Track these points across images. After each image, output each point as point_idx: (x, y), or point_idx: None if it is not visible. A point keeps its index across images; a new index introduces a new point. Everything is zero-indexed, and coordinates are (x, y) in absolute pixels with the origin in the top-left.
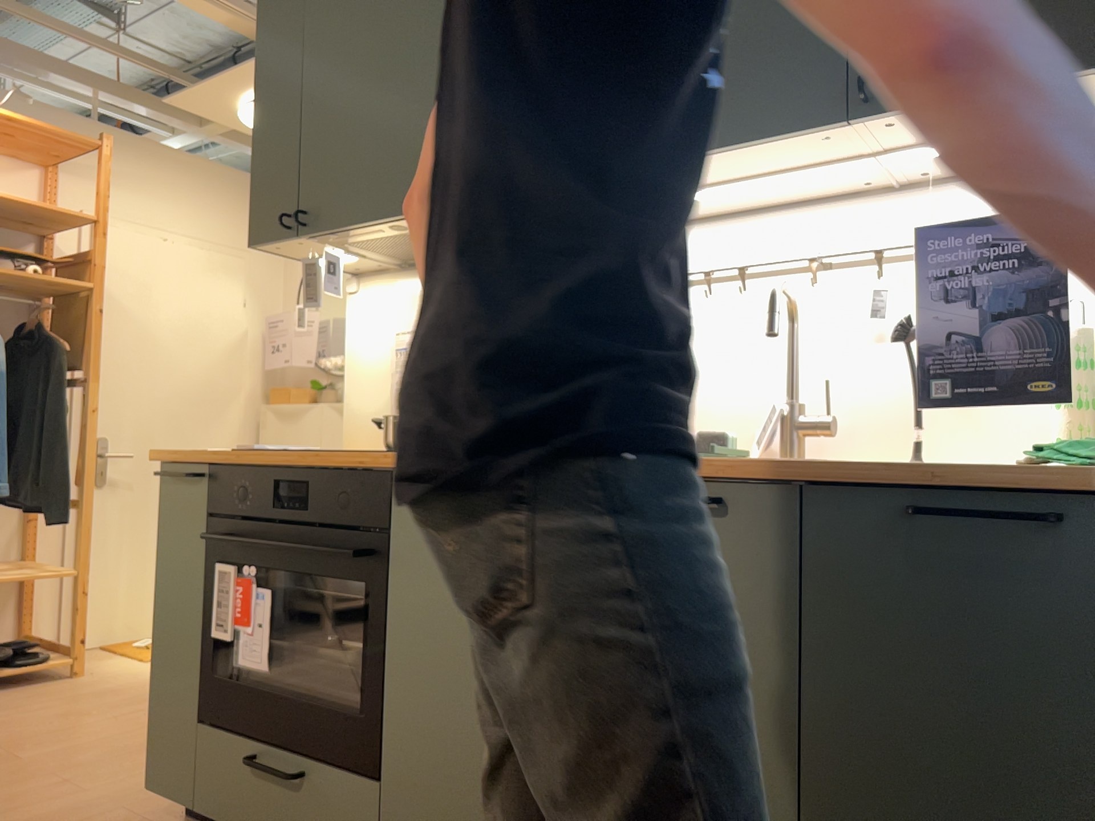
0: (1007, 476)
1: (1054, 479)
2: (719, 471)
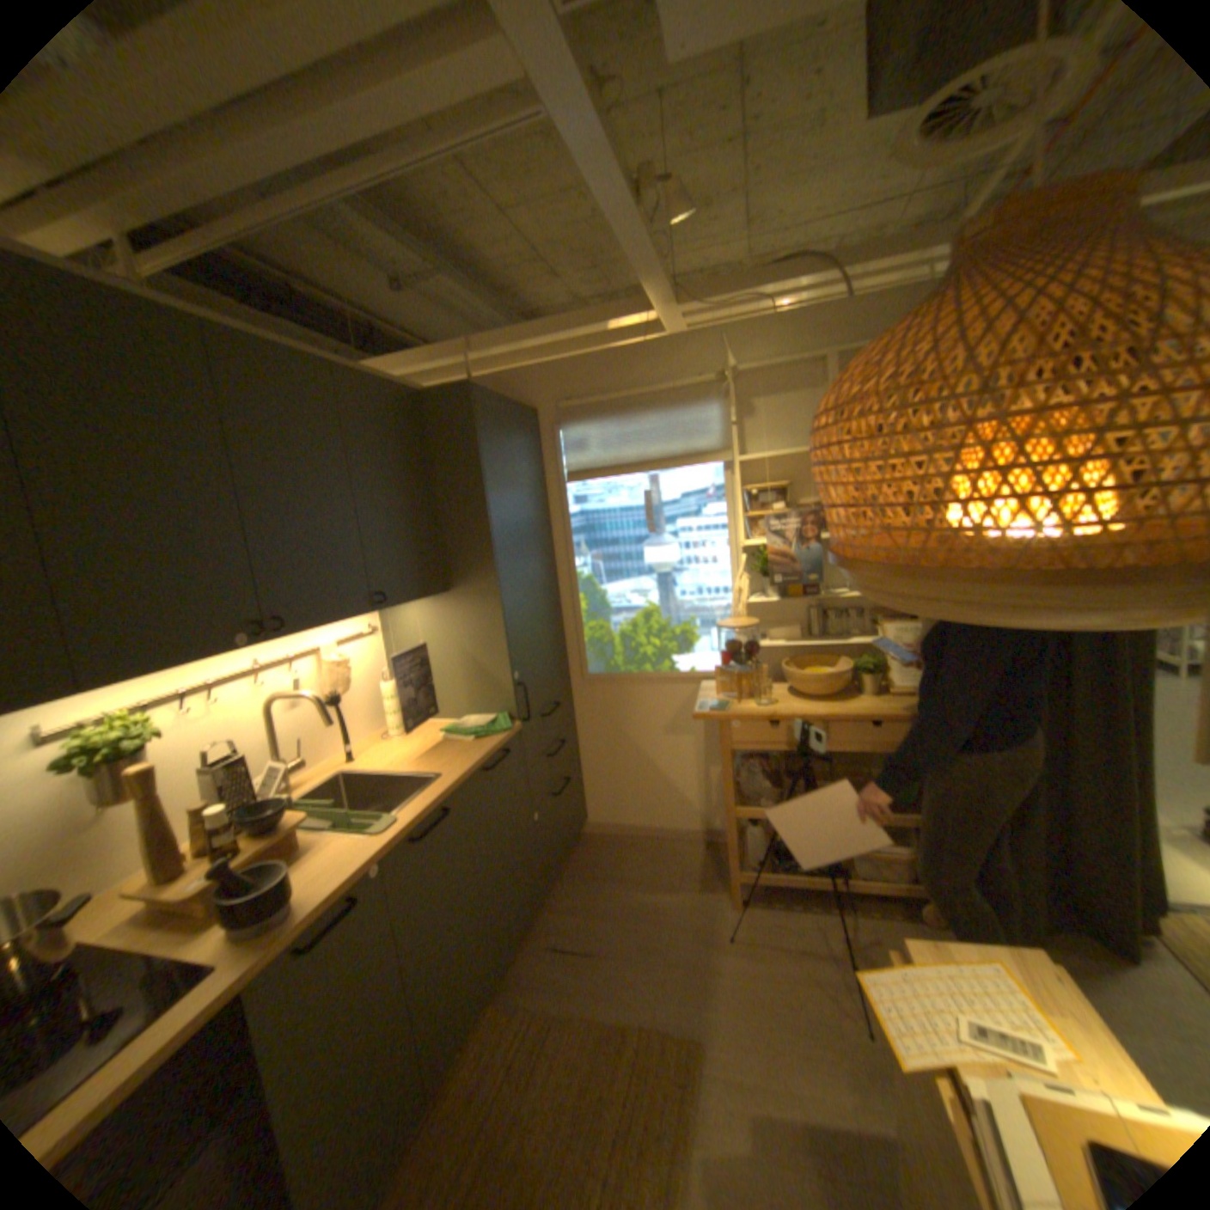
0: (490, 747)
1: (498, 742)
2: (442, 798)
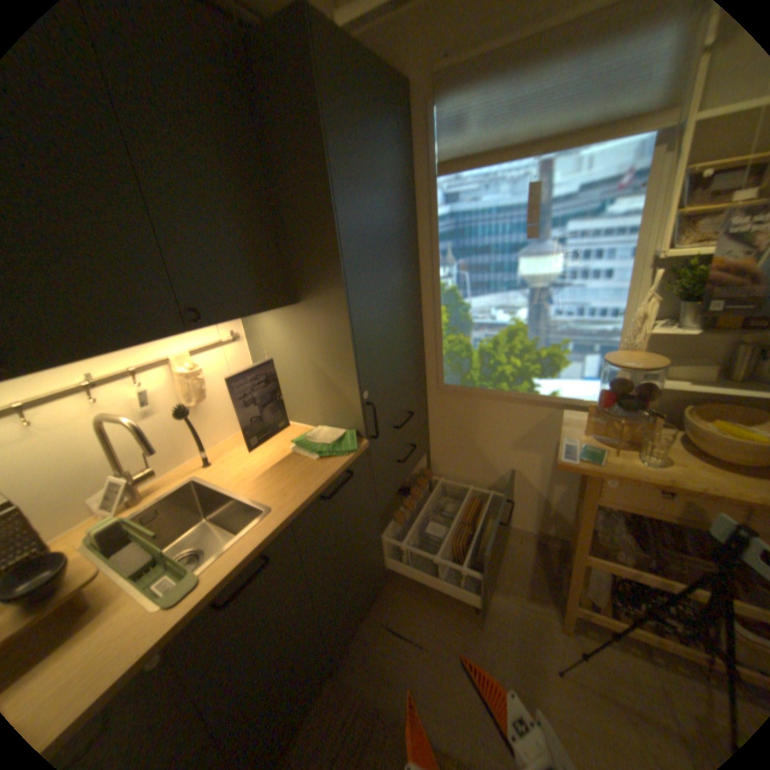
0: (332, 469)
1: (341, 463)
2: (259, 547)
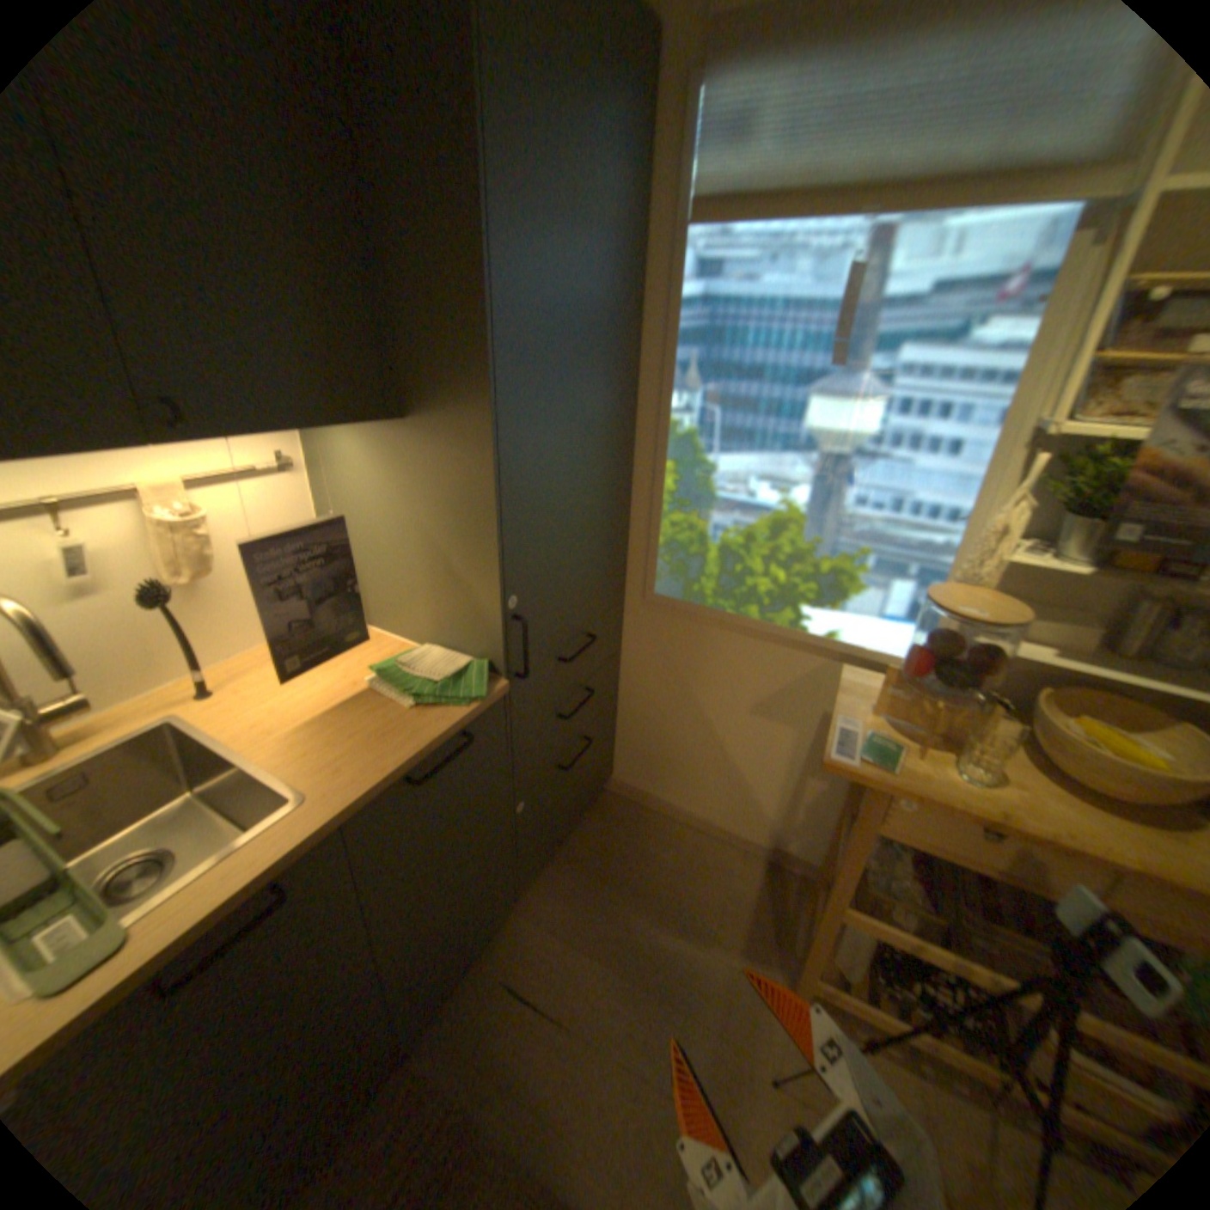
0: (436, 730)
1: (455, 720)
2: (271, 873)
